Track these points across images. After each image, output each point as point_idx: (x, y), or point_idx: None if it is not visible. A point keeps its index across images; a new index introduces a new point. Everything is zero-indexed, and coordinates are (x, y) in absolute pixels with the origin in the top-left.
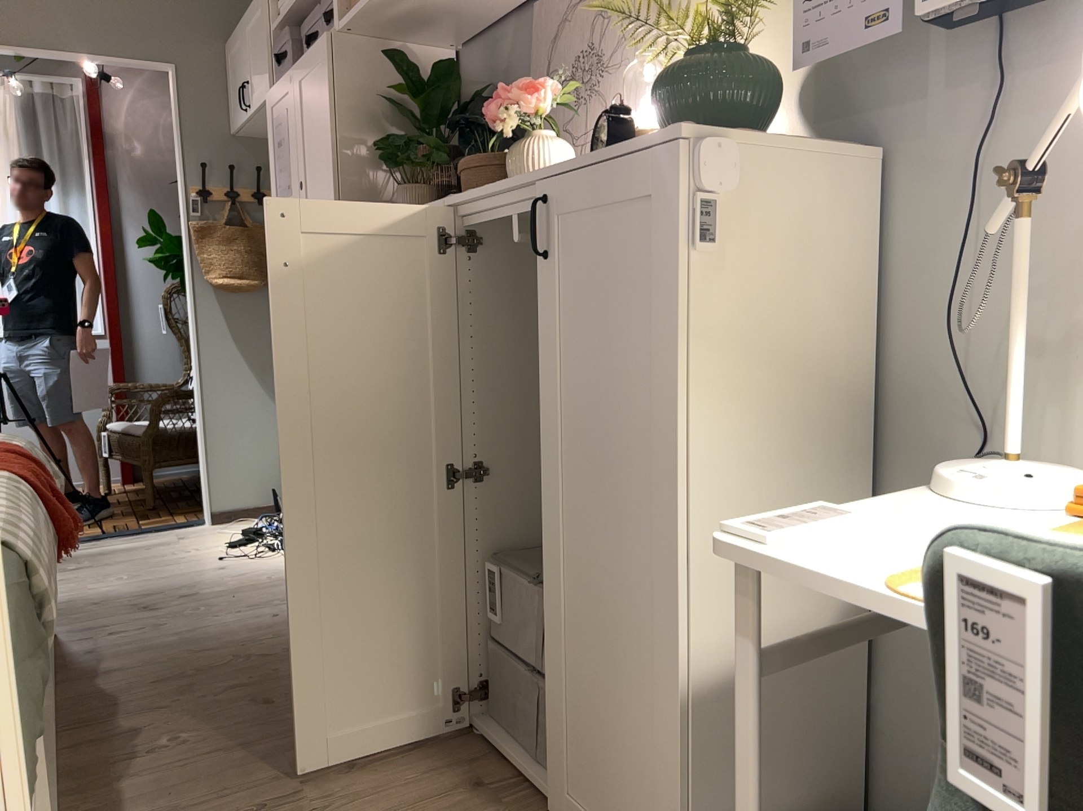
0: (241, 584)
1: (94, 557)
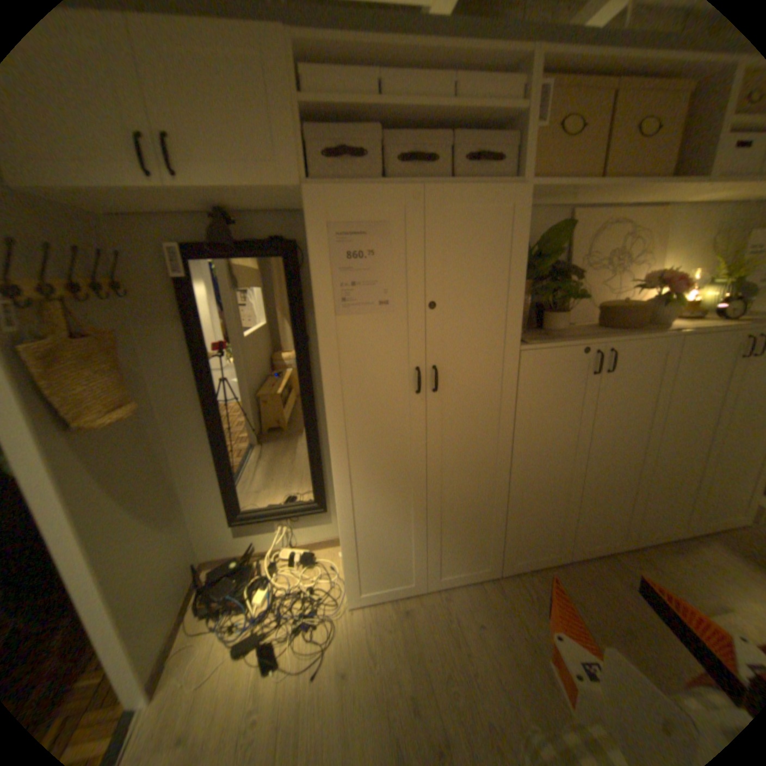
0: (396, 655)
1: None
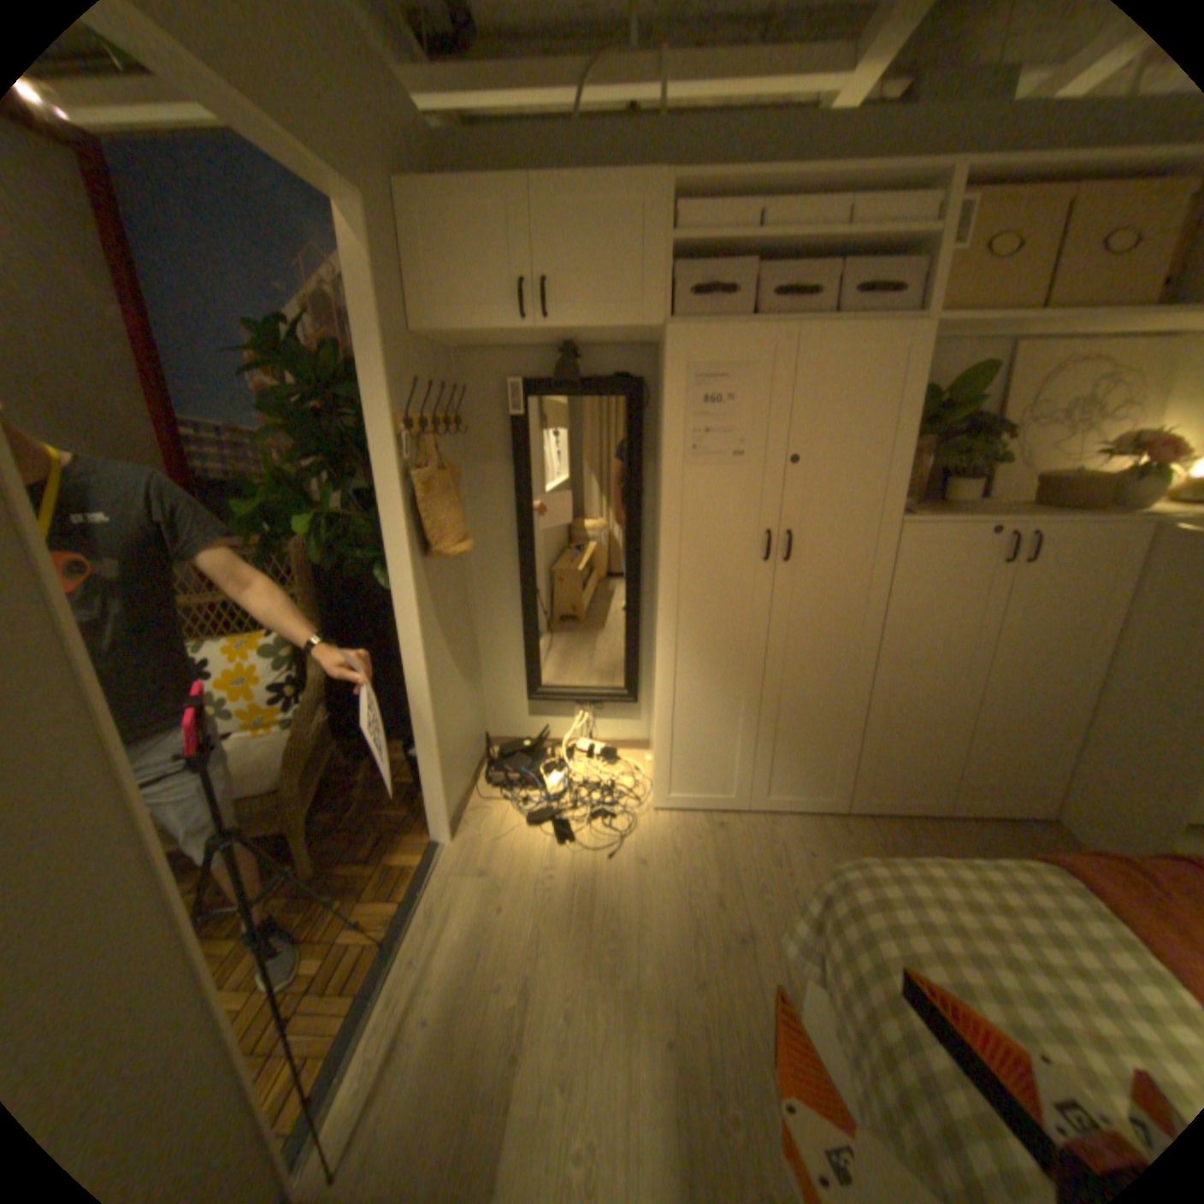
0: (706, 859)
1: (484, 972)
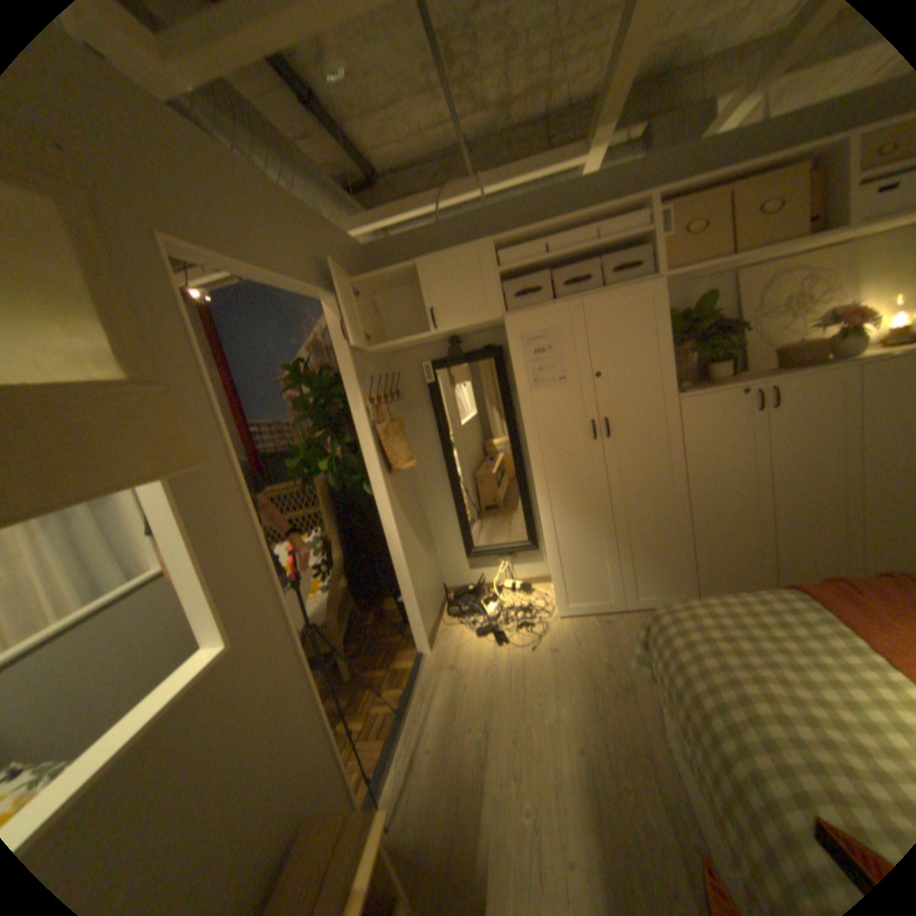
0: (597, 644)
1: (459, 722)
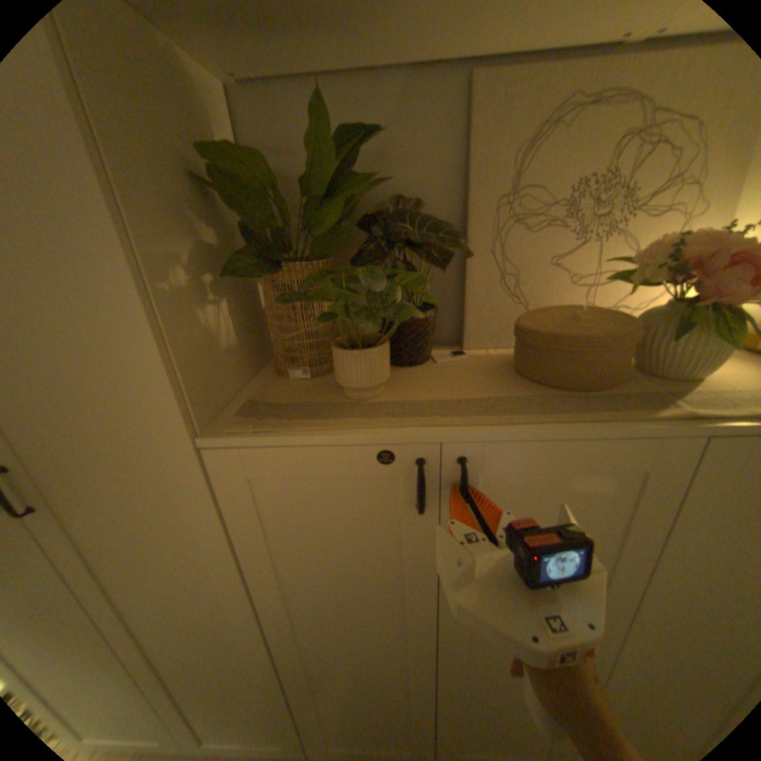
0: None
1: None
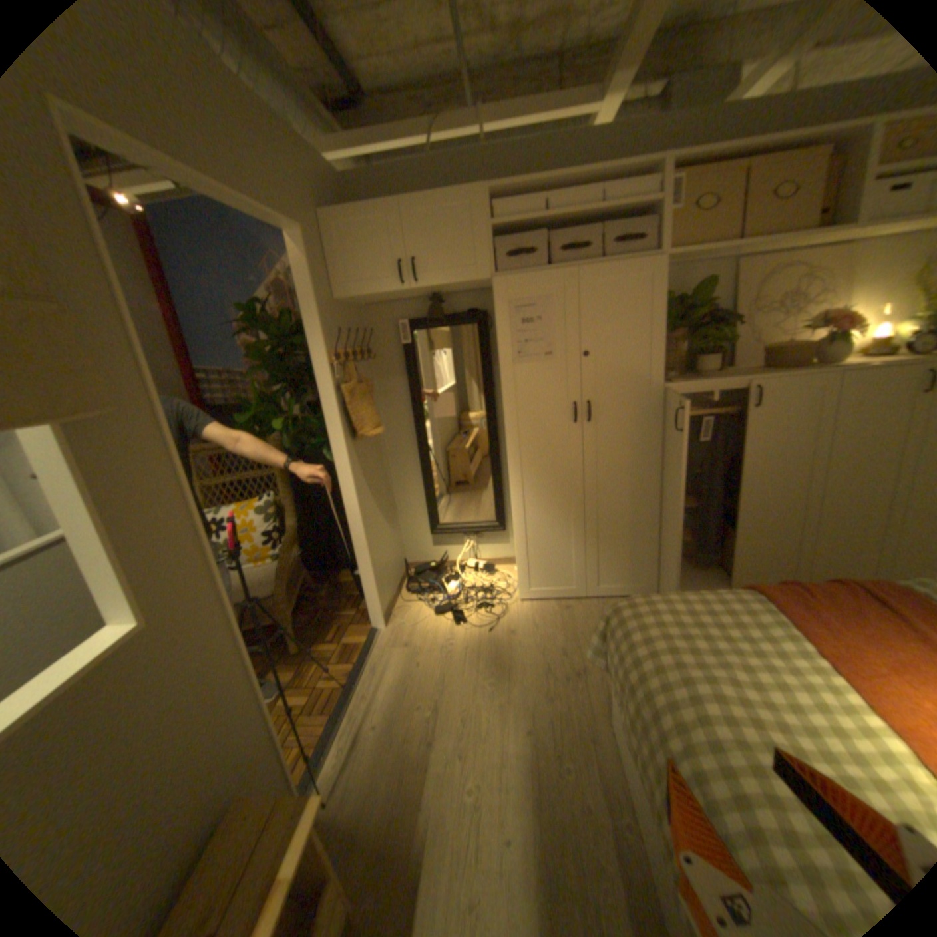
0: (555, 628)
1: (409, 700)
